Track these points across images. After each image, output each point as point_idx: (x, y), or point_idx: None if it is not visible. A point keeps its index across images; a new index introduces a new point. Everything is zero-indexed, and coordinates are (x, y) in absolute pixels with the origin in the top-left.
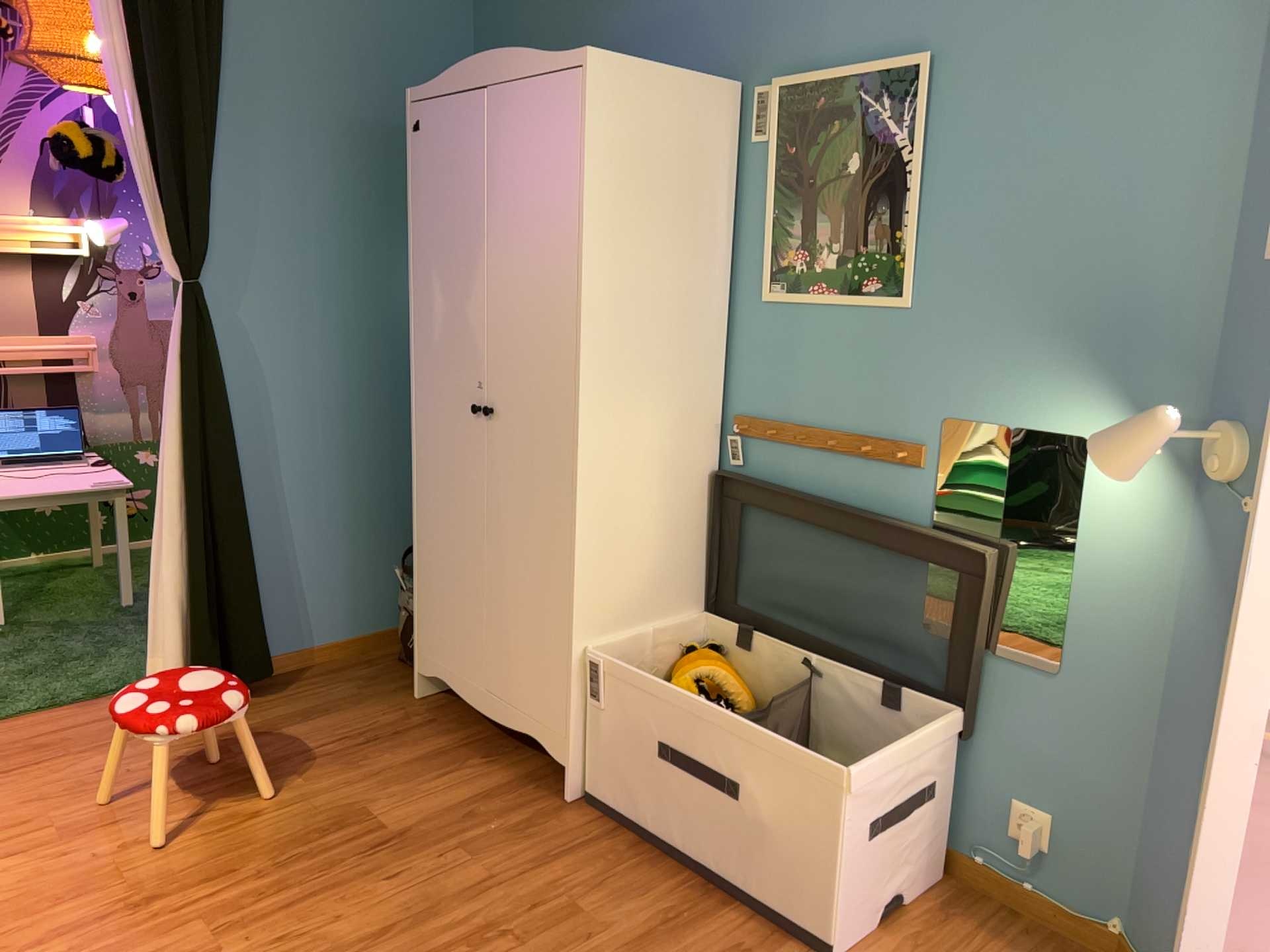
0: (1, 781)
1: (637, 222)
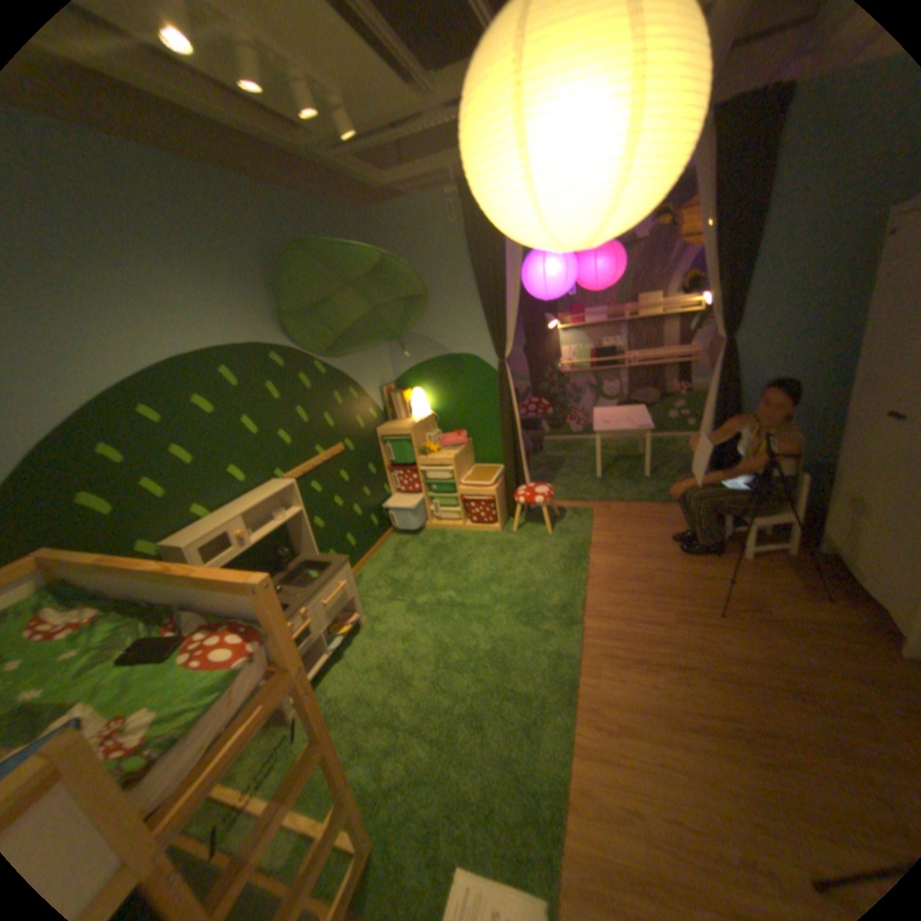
0: (627, 528)
1: None
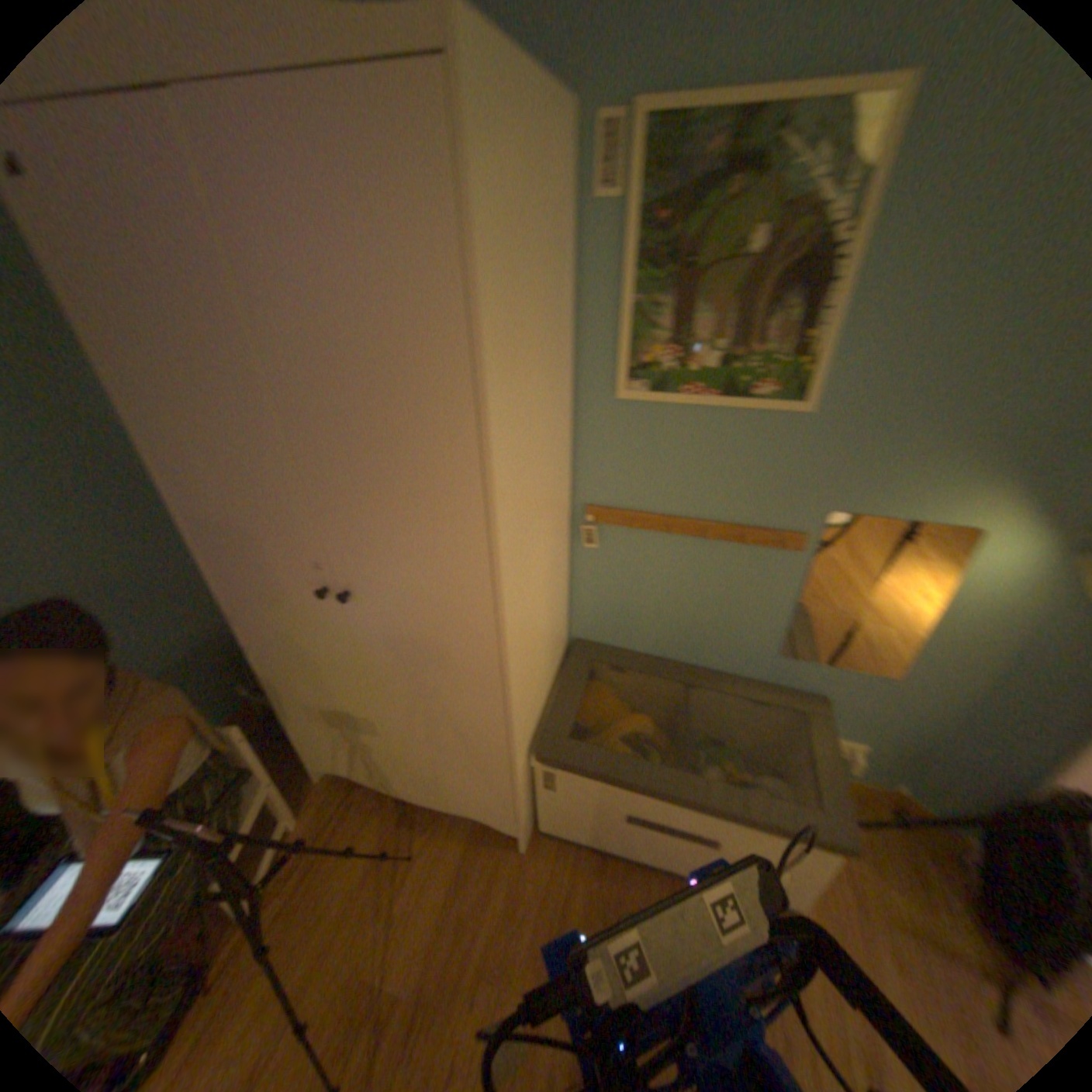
0: None
1: (527, 354)
